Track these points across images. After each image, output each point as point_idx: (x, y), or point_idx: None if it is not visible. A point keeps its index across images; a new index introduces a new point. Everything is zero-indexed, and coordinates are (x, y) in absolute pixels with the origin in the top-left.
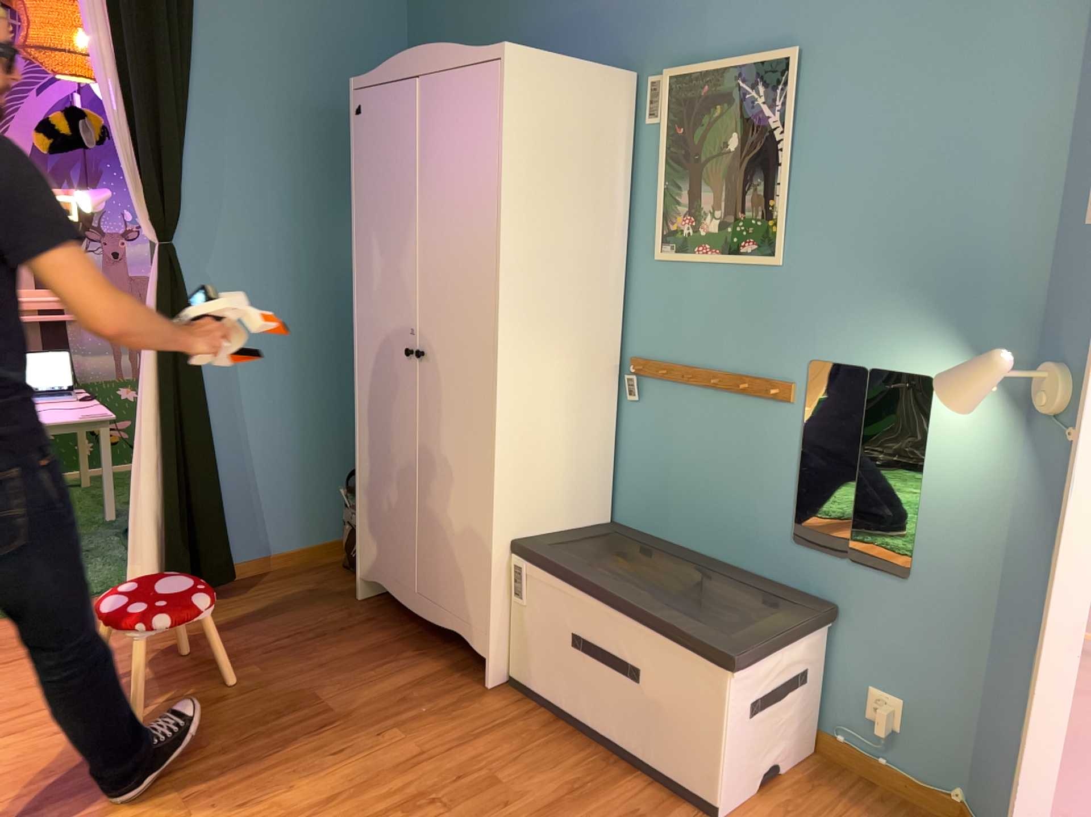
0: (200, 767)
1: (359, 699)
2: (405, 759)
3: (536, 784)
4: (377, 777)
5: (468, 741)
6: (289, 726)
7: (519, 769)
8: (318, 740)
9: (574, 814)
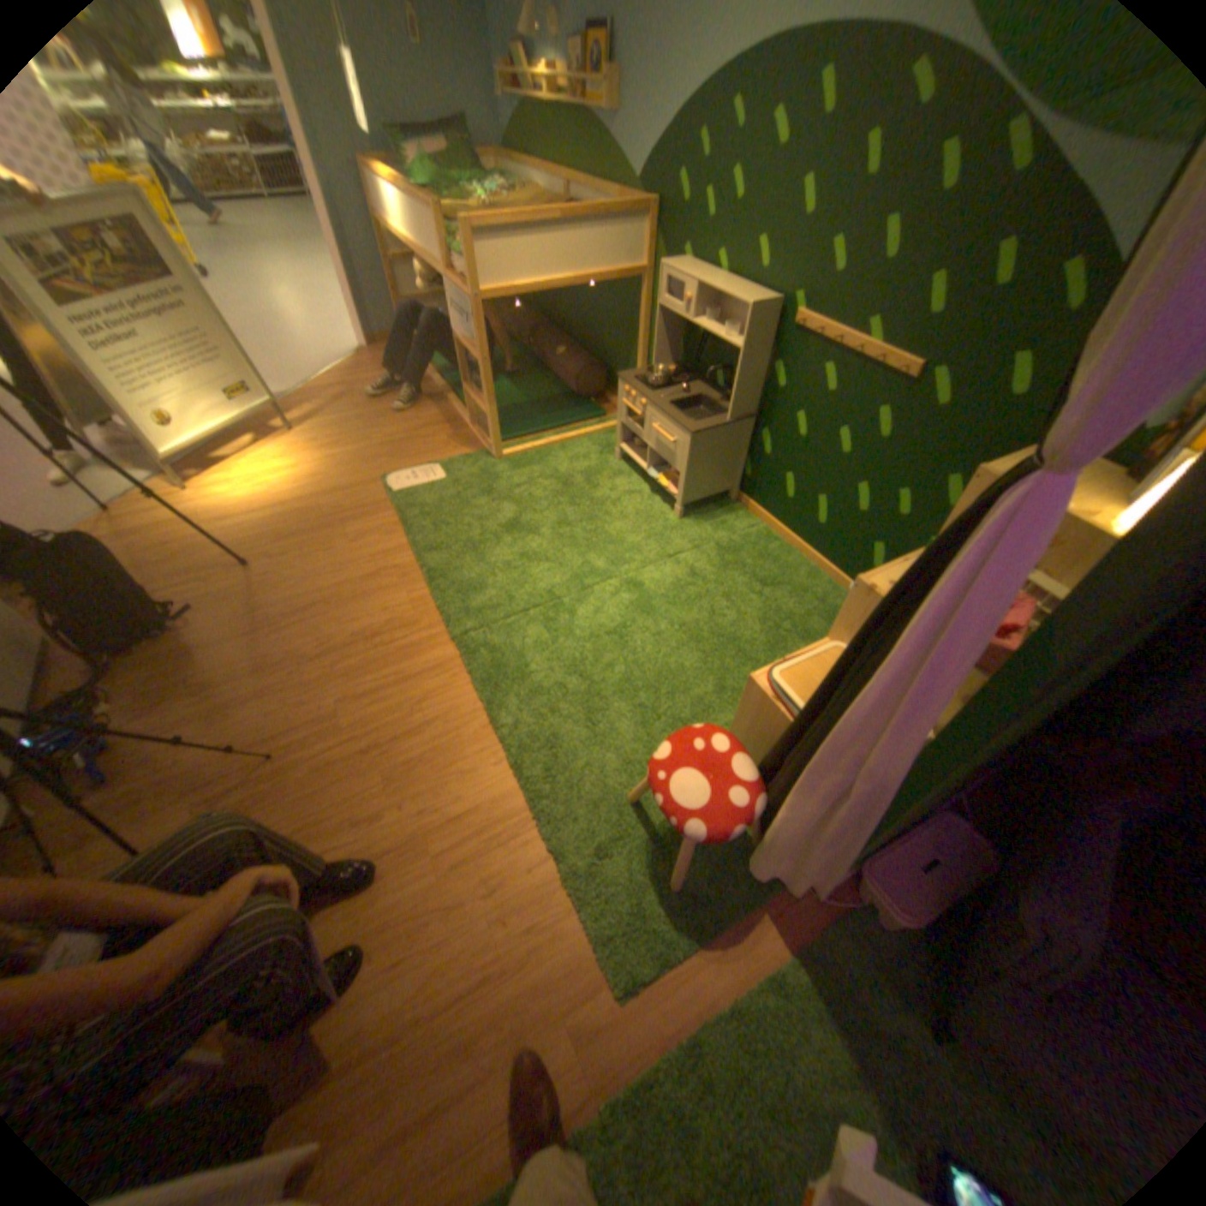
0: (313, 750)
1: (152, 821)
2: (172, 732)
3: (110, 693)
4: (202, 717)
5: (112, 744)
6: (230, 791)
7: (107, 708)
8: (218, 767)
9: (115, 664)
